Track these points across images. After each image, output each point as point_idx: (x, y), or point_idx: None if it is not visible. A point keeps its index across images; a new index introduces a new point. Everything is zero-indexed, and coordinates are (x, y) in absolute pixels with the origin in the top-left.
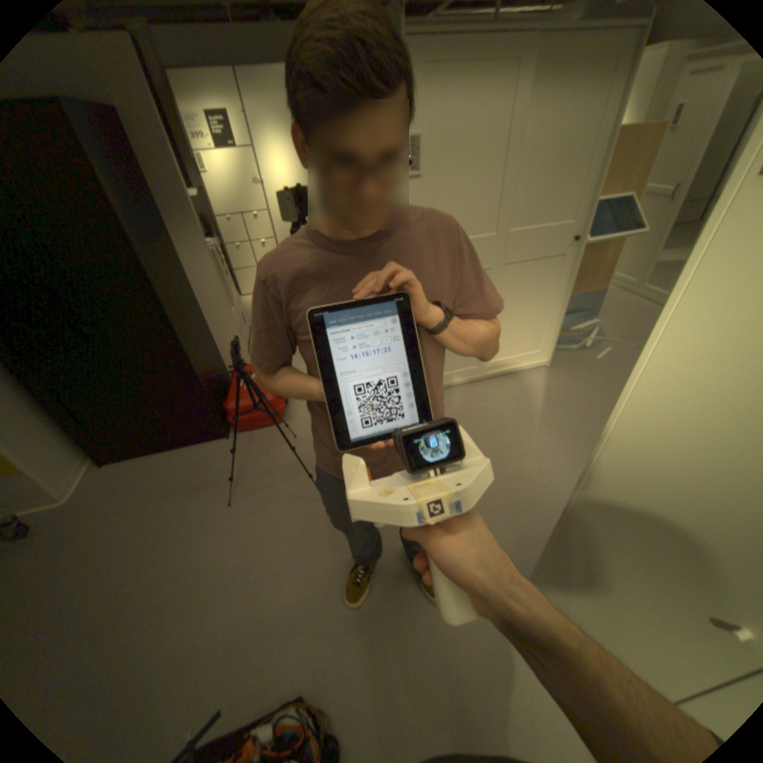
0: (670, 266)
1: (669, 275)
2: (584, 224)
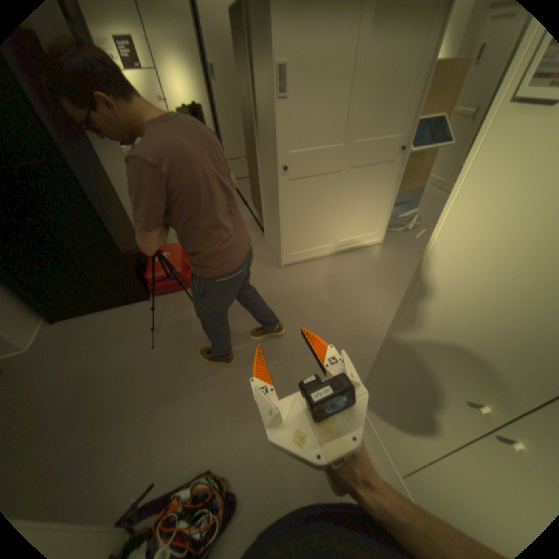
0: None
1: None
2: (409, 137)
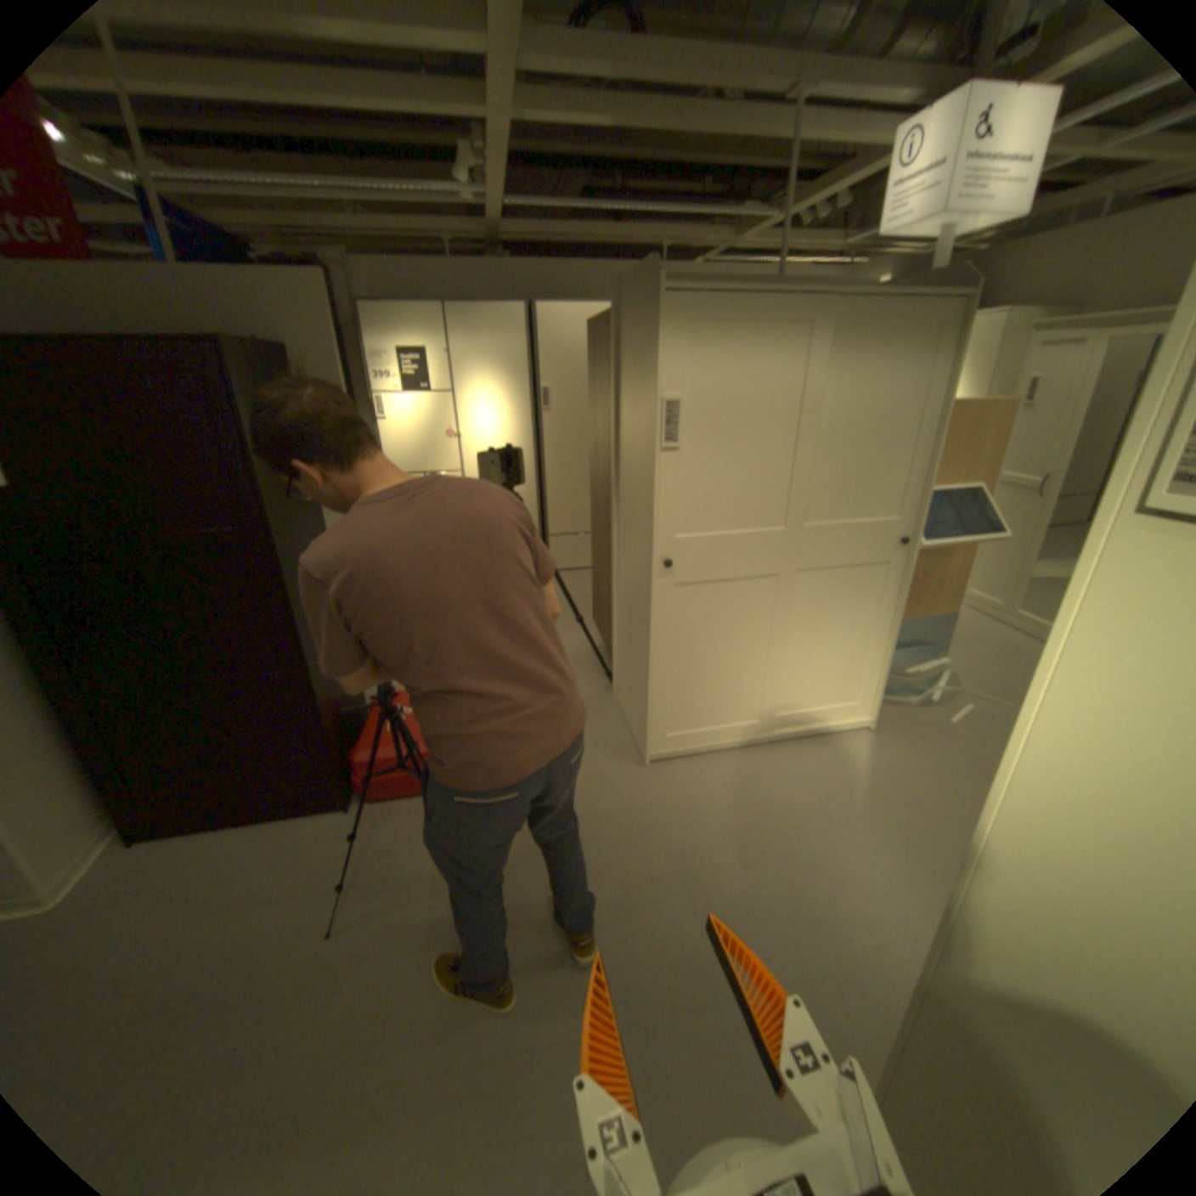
0: (1053, 585)
1: (1053, 599)
2: (914, 521)
